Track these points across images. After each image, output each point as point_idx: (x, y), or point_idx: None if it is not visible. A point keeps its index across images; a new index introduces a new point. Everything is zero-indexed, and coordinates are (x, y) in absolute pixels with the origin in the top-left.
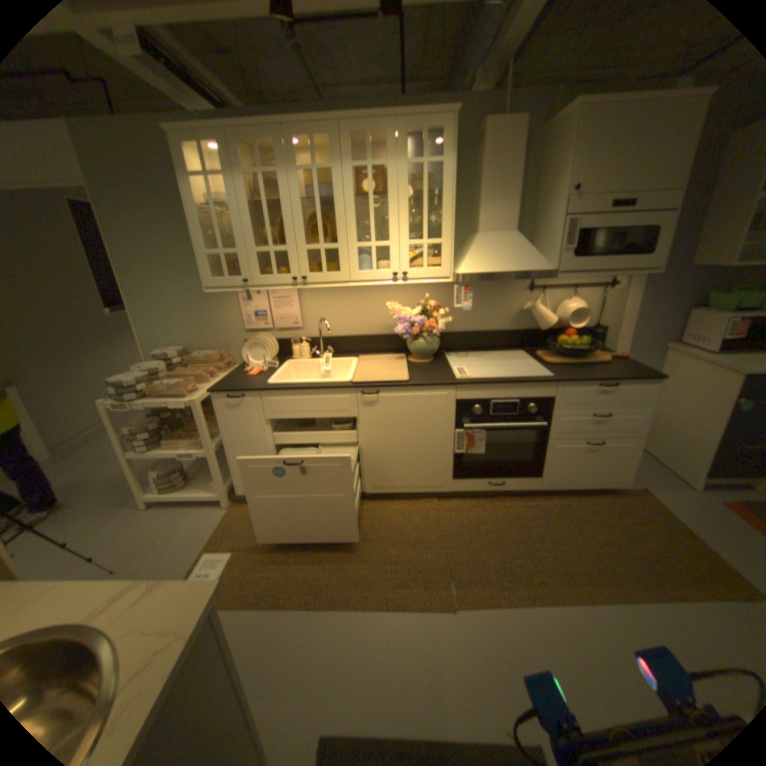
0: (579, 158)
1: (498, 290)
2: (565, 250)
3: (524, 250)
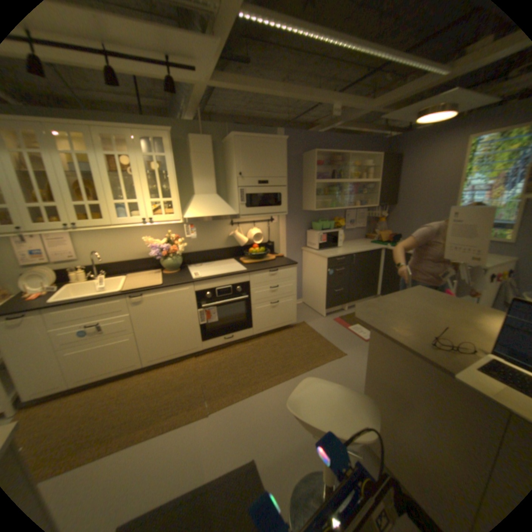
0: (237, 160)
1: (213, 226)
2: (240, 205)
3: (220, 204)
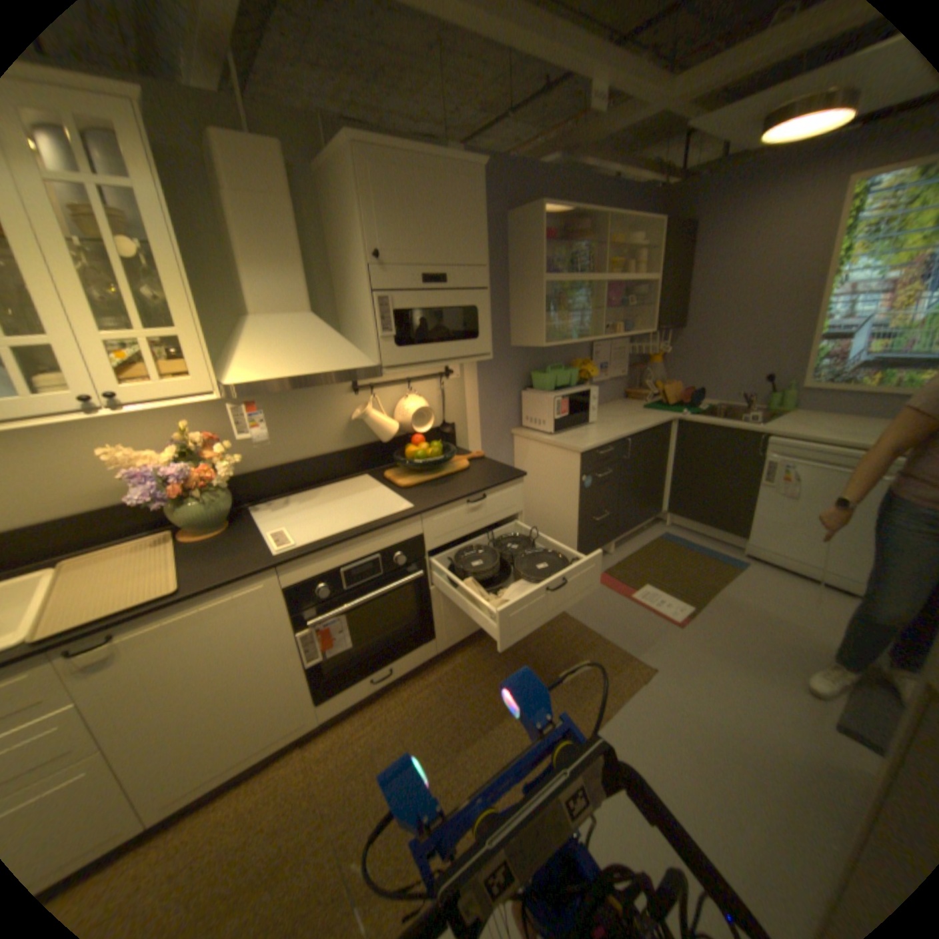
0: (367, 214)
1: (308, 396)
2: (383, 338)
3: (327, 339)
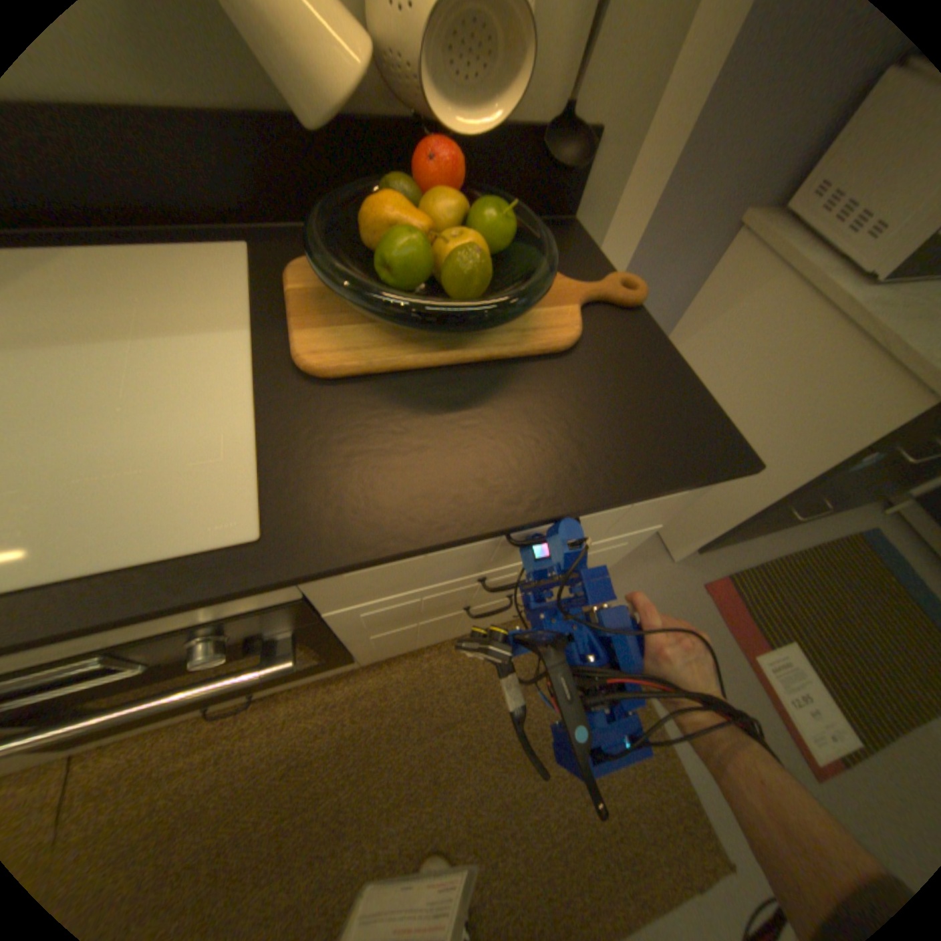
0: None
1: None
2: None
3: None
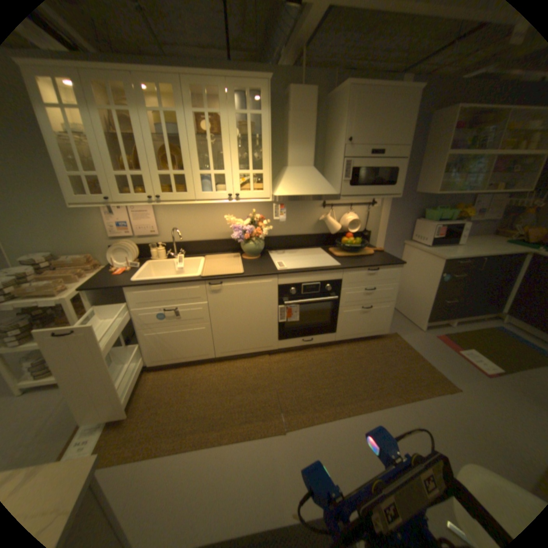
0: (350, 120)
1: (302, 206)
2: (344, 181)
3: (318, 180)
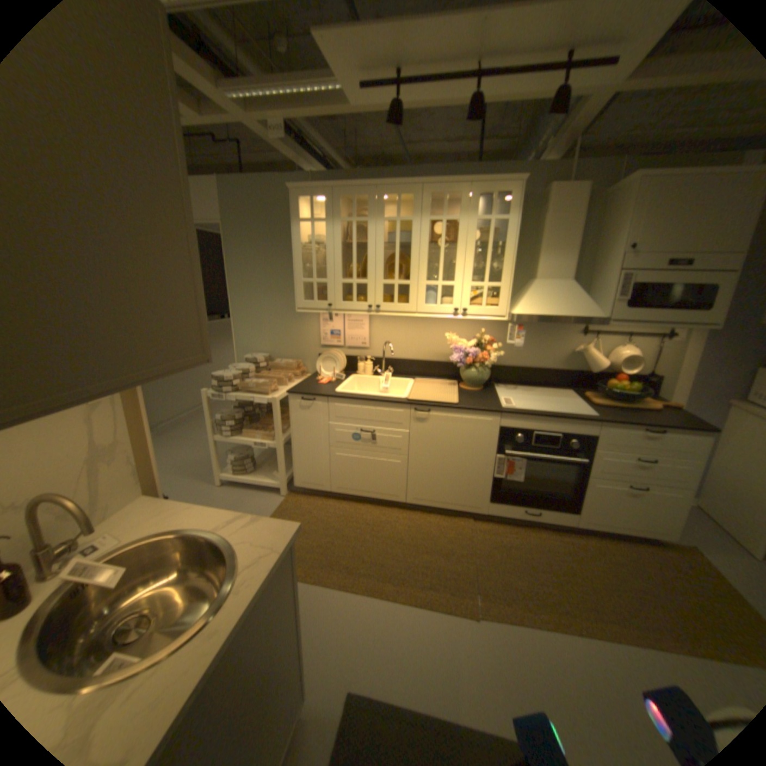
0: (636, 221)
1: (552, 331)
2: (619, 301)
3: (578, 297)
